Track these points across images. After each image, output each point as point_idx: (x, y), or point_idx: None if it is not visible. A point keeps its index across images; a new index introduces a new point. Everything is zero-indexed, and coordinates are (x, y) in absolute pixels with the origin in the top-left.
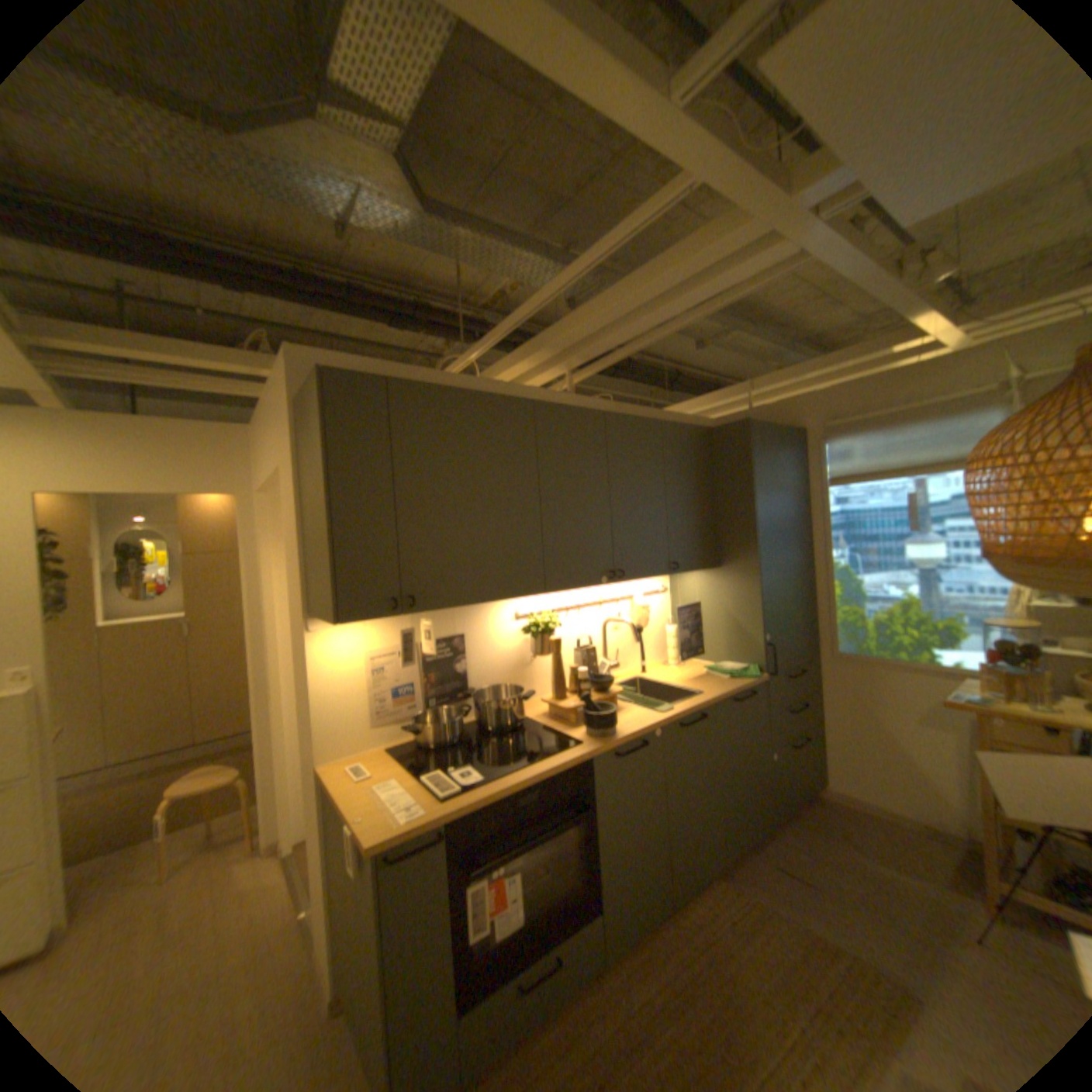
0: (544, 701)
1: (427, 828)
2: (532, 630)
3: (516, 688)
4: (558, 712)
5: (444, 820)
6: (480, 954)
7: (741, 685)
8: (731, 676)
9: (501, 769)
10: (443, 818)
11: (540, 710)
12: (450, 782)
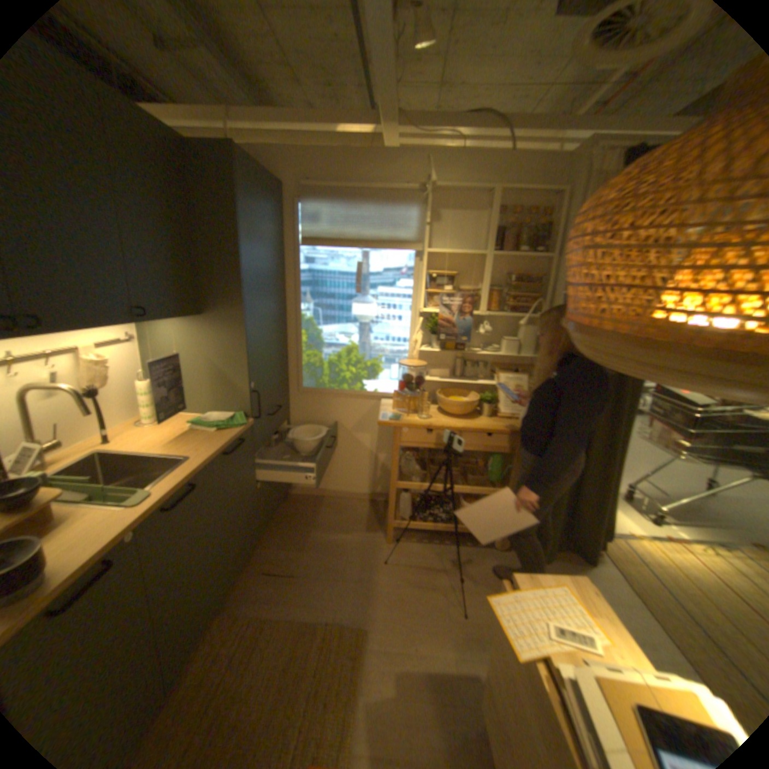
0: None
1: None
2: None
3: None
4: None
5: None
6: None
7: (230, 437)
8: (219, 429)
9: None
10: None
11: None
12: None
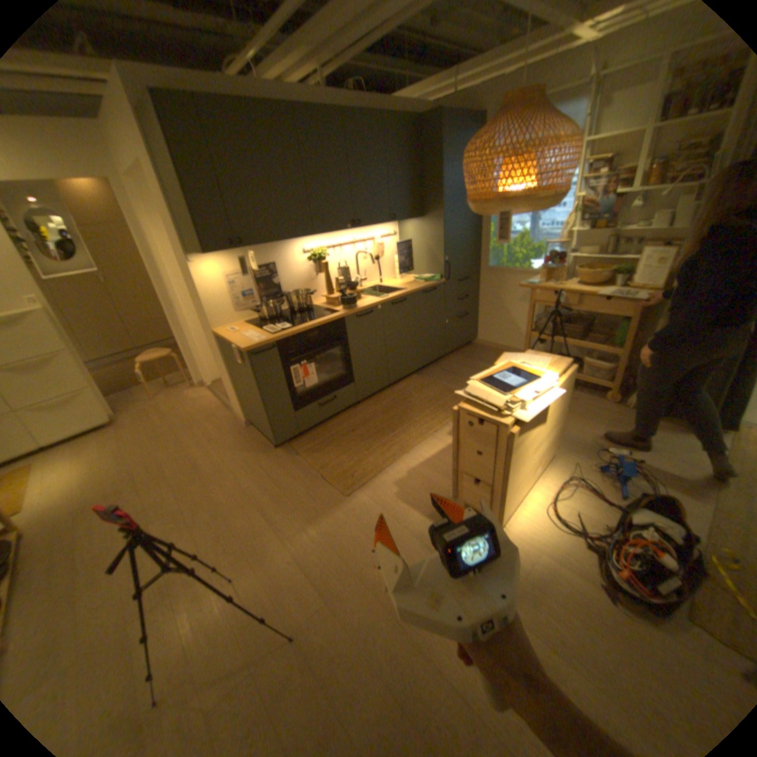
0: (321, 296)
1: (266, 343)
2: (311, 259)
3: (306, 291)
4: (329, 302)
5: (273, 340)
6: (299, 393)
7: (427, 285)
8: (423, 281)
9: (299, 324)
10: (273, 340)
11: (321, 302)
12: (275, 329)
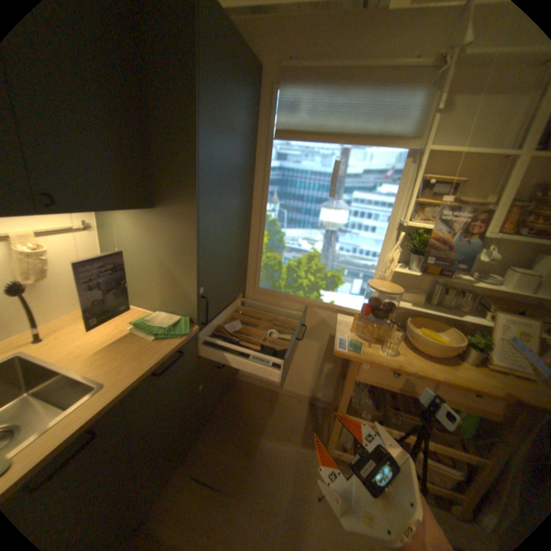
0: None
1: None
2: None
3: None
4: None
5: None
6: None
7: (167, 350)
8: (158, 337)
9: None
10: None
11: None
12: None
